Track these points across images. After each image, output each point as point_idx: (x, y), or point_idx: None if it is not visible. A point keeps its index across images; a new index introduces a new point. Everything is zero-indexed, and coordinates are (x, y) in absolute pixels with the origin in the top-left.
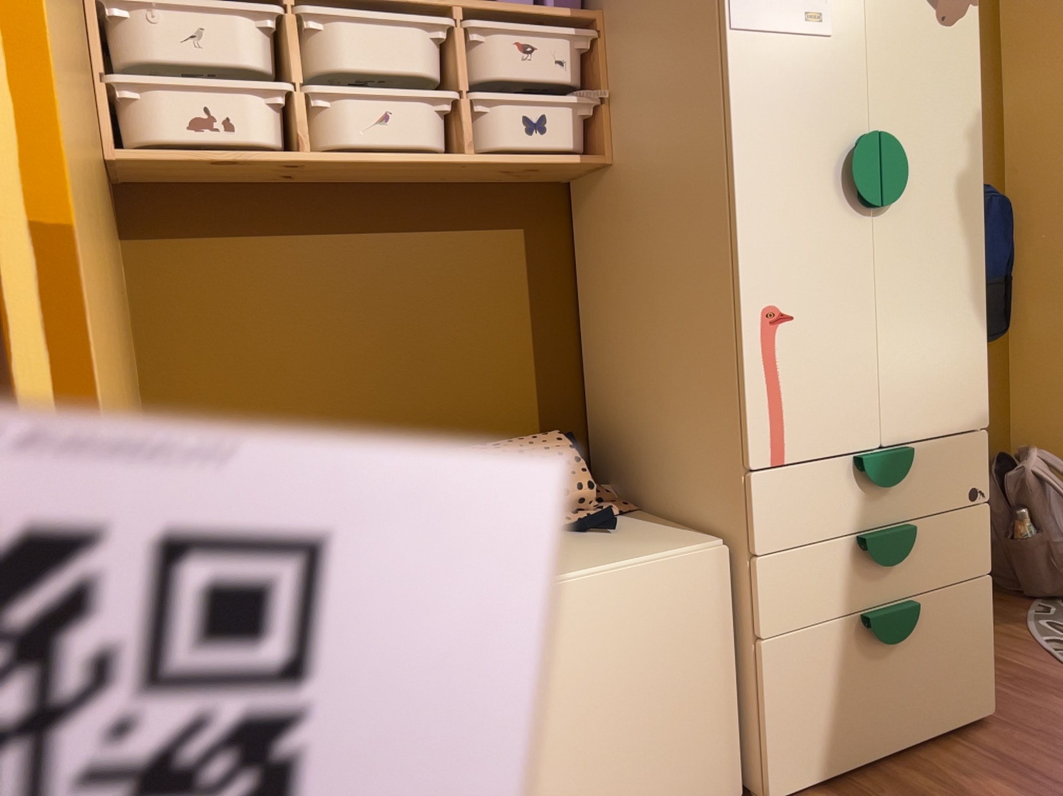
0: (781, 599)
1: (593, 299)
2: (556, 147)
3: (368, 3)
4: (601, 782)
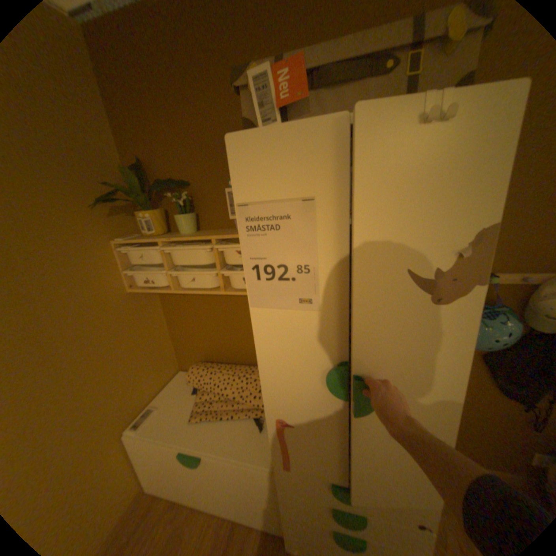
0: (288, 506)
1: None
2: None
3: (182, 242)
4: (229, 506)
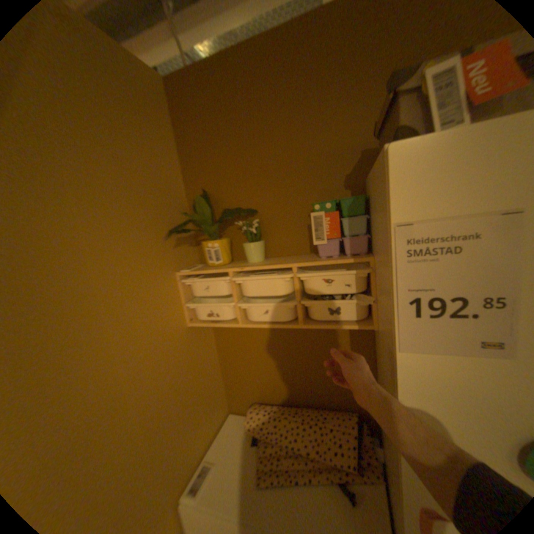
0: None
1: (379, 368)
2: (344, 321)
3: (257, 271)
4: None
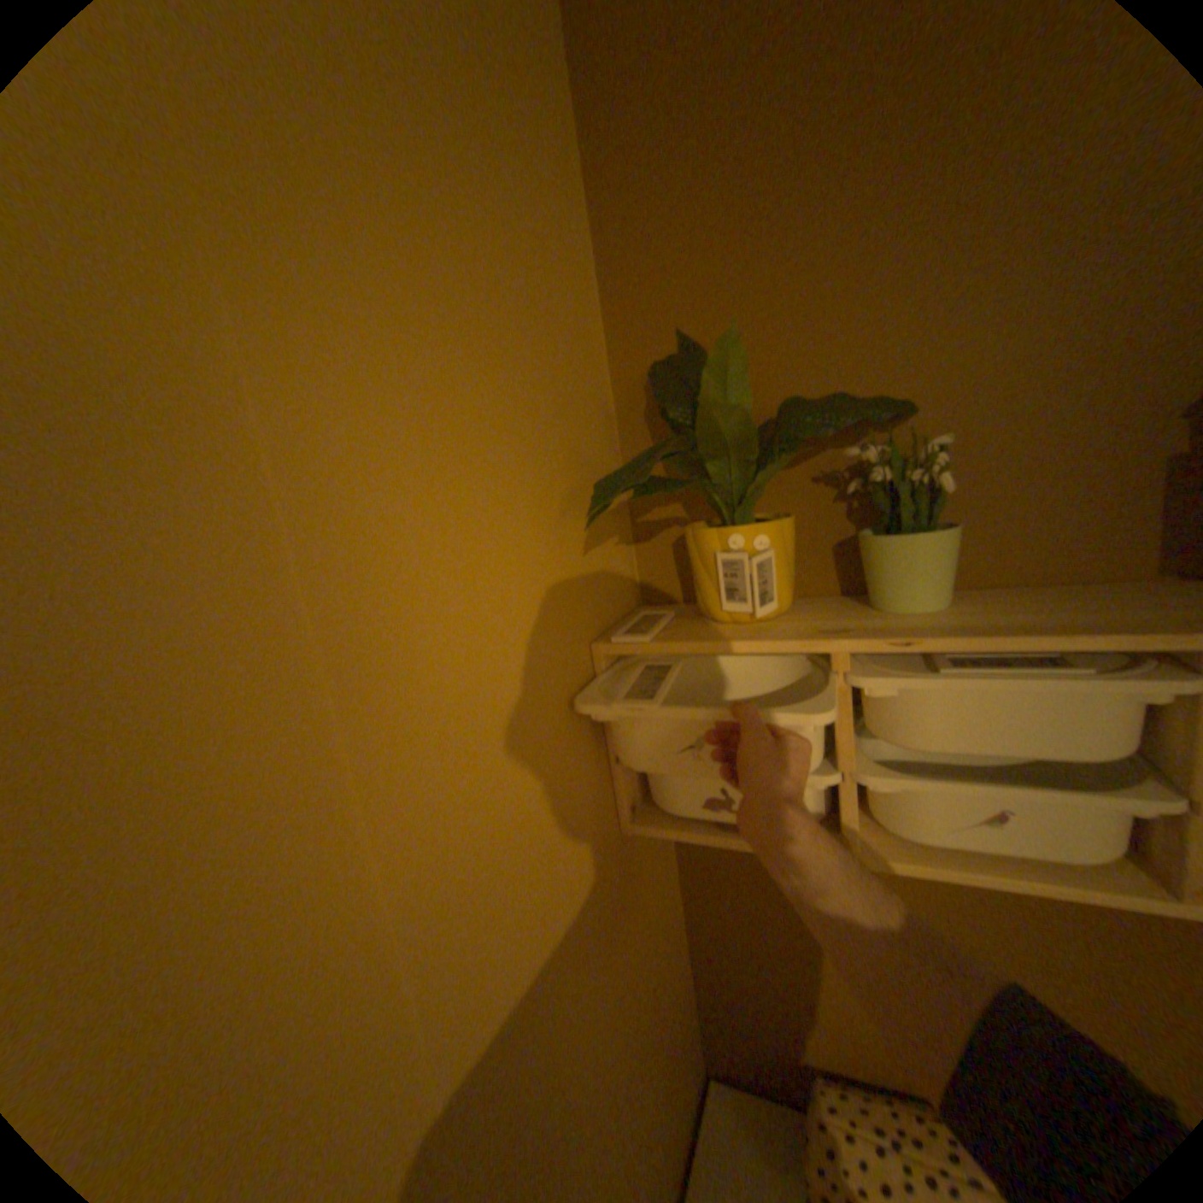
0: None
1: None
2: None
3: (983, 655)
4: None
